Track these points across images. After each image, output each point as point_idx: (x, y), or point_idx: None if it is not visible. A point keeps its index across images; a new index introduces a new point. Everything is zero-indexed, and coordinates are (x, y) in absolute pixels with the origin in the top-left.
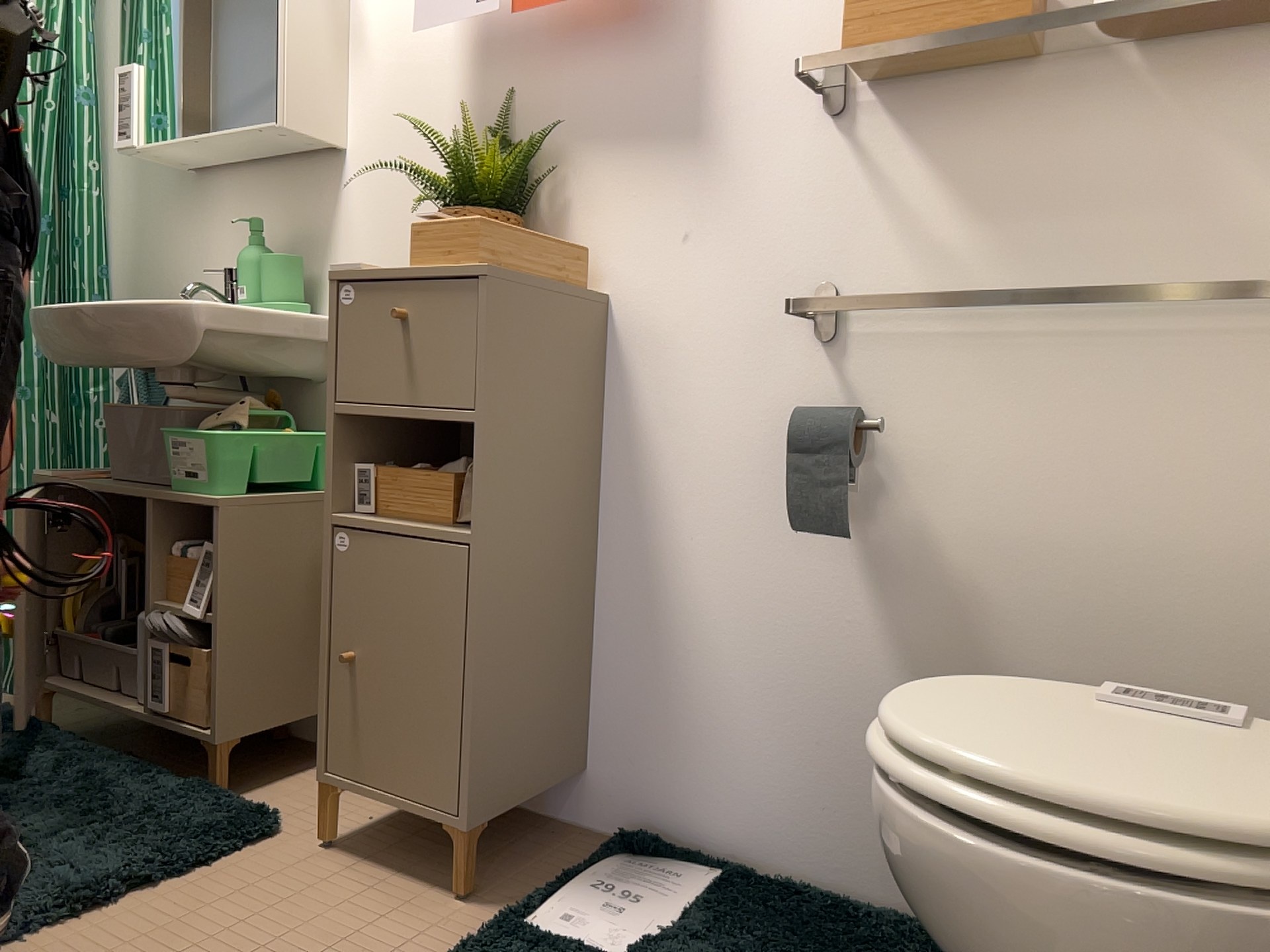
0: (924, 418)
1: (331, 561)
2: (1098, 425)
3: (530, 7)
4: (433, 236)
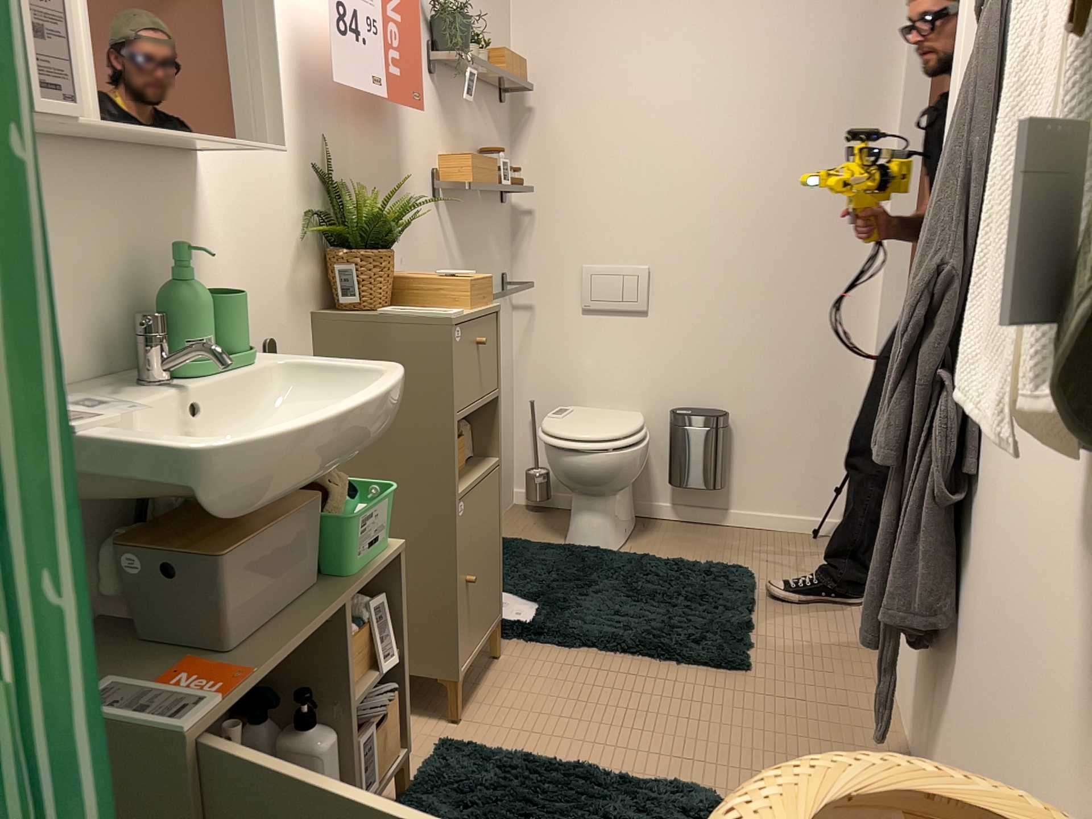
0: None
1: (454, 533)
2: None
3: (393, 98)
4: (476, 284)
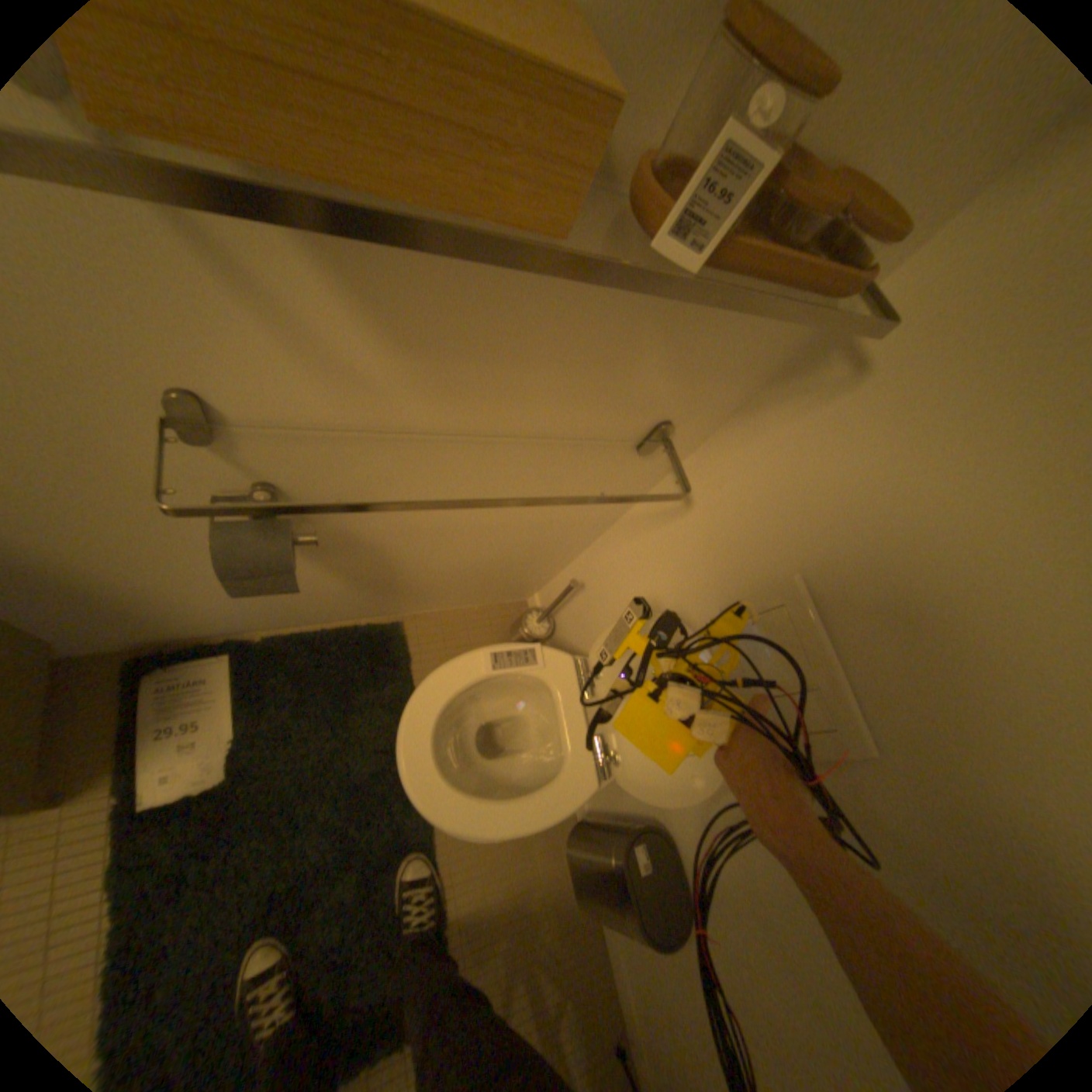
0: (347, 487)
1: None
2: (492, 485)
3: None
4: None
